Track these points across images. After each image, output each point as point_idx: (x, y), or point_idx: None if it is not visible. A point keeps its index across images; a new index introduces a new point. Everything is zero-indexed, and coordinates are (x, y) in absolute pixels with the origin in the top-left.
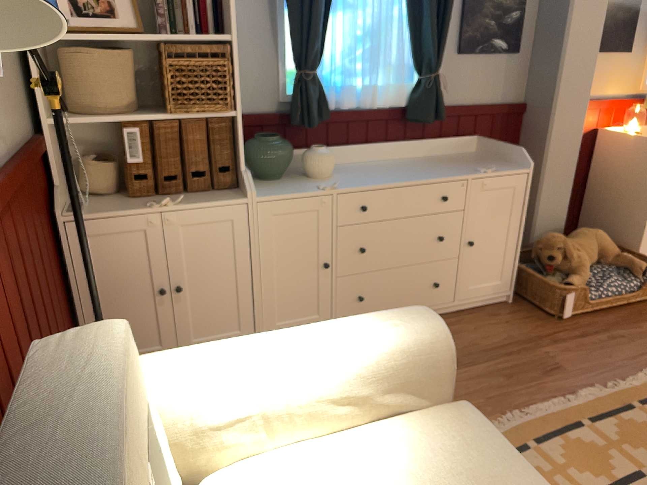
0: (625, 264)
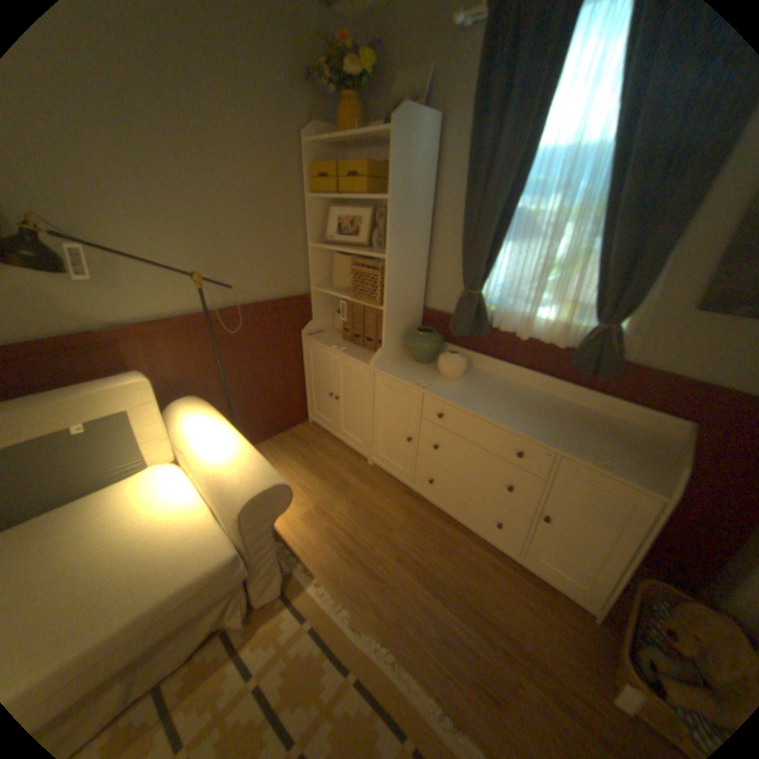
0: None
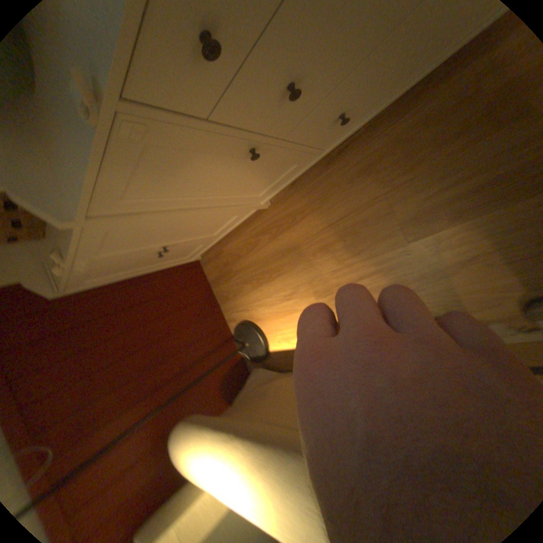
0: None
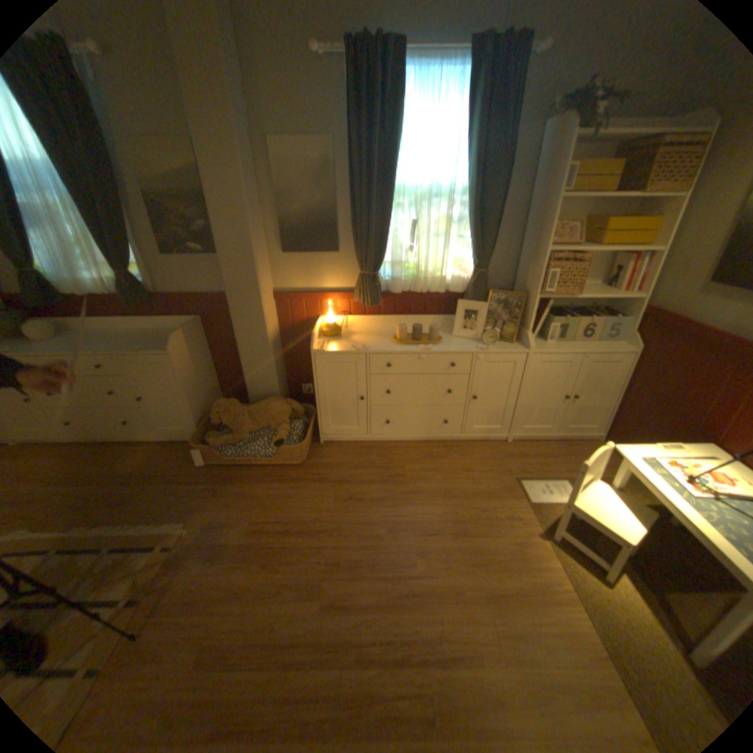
0: (278, 433)
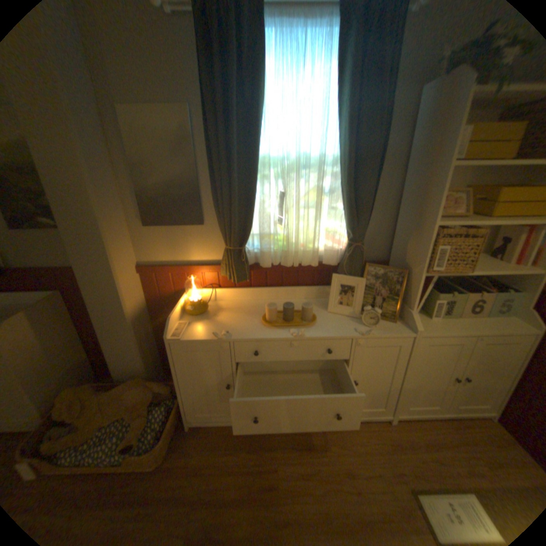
0: (131, 431)
